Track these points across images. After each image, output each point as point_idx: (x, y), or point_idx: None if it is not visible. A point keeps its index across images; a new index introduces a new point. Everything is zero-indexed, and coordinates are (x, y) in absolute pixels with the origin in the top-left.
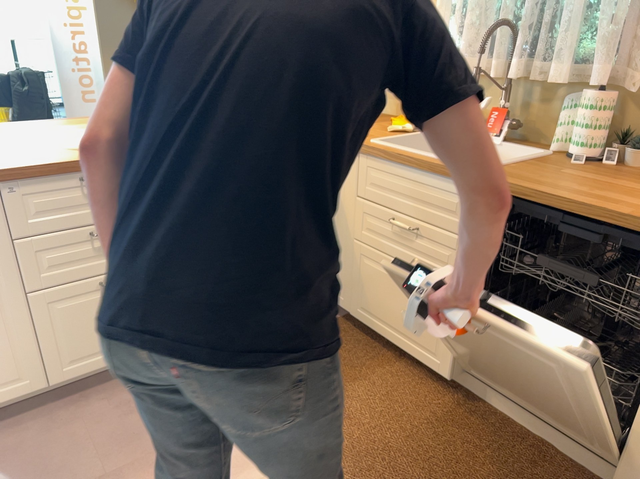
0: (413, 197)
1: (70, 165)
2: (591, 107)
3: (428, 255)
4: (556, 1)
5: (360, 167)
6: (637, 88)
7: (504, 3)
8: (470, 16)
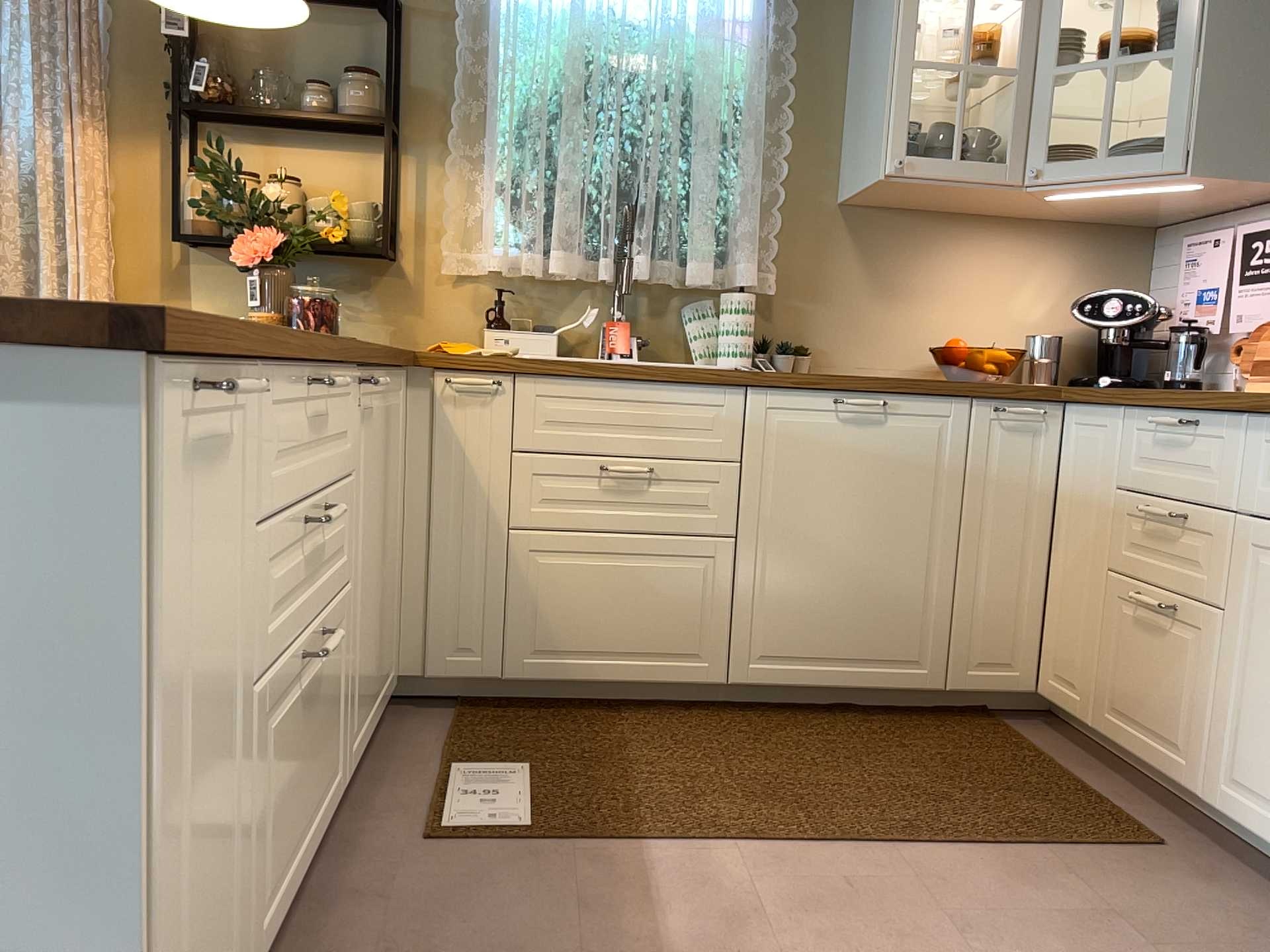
0: (637, 426)
1: (301, 347)
2: (746, 307)
3: (673, 505)
4: (671, 189)
5: (516, 400)
6: (777, 287)
7: (590, 185)
8: (564, 194)
